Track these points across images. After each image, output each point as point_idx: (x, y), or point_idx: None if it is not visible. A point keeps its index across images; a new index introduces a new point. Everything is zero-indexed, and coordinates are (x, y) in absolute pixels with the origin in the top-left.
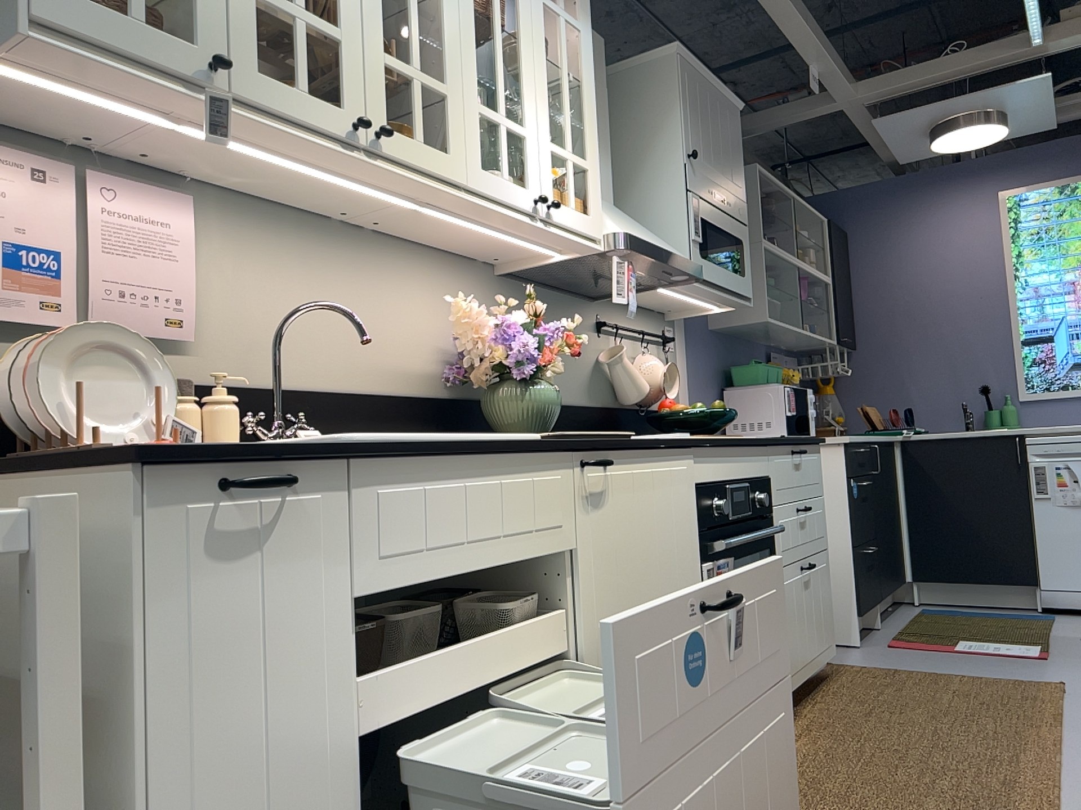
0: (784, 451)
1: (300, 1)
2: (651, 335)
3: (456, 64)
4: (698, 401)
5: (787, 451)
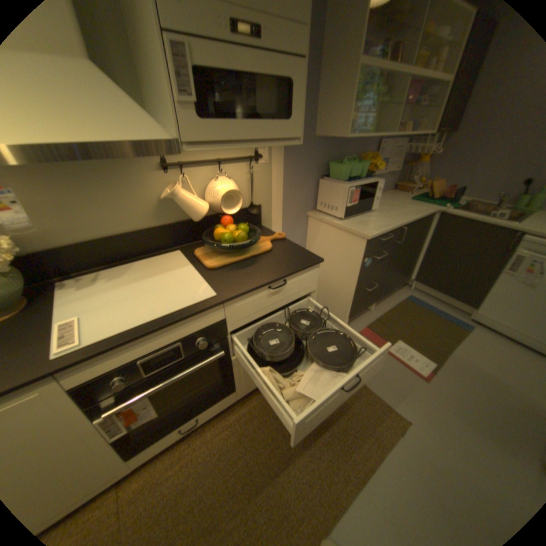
0: (251, 293)
1: None
2: (230, 159)
3: None
4: (290, 190)
5: (257, 291)
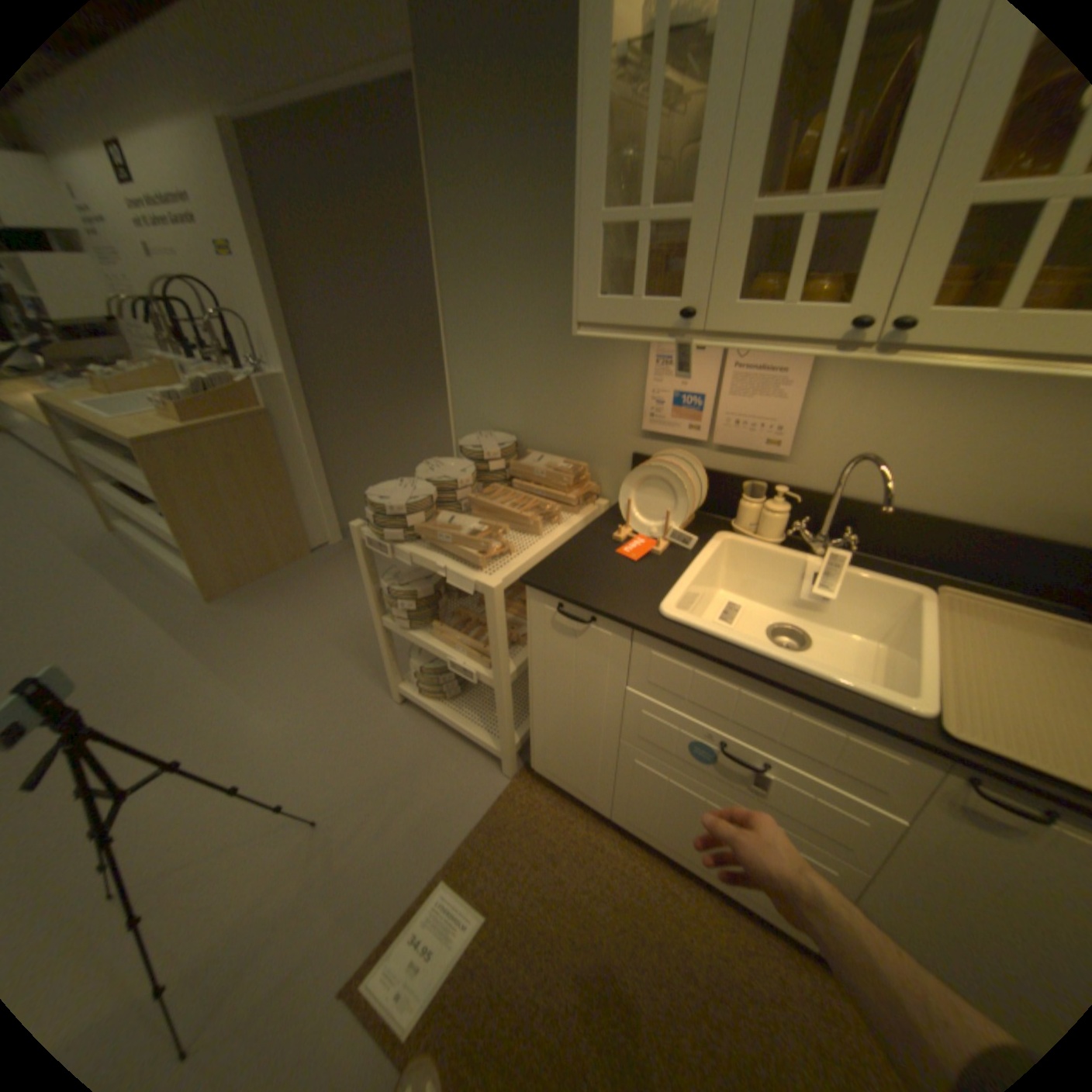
0: None
1: (820, 186)
2: None
3: None
4: None
5: None
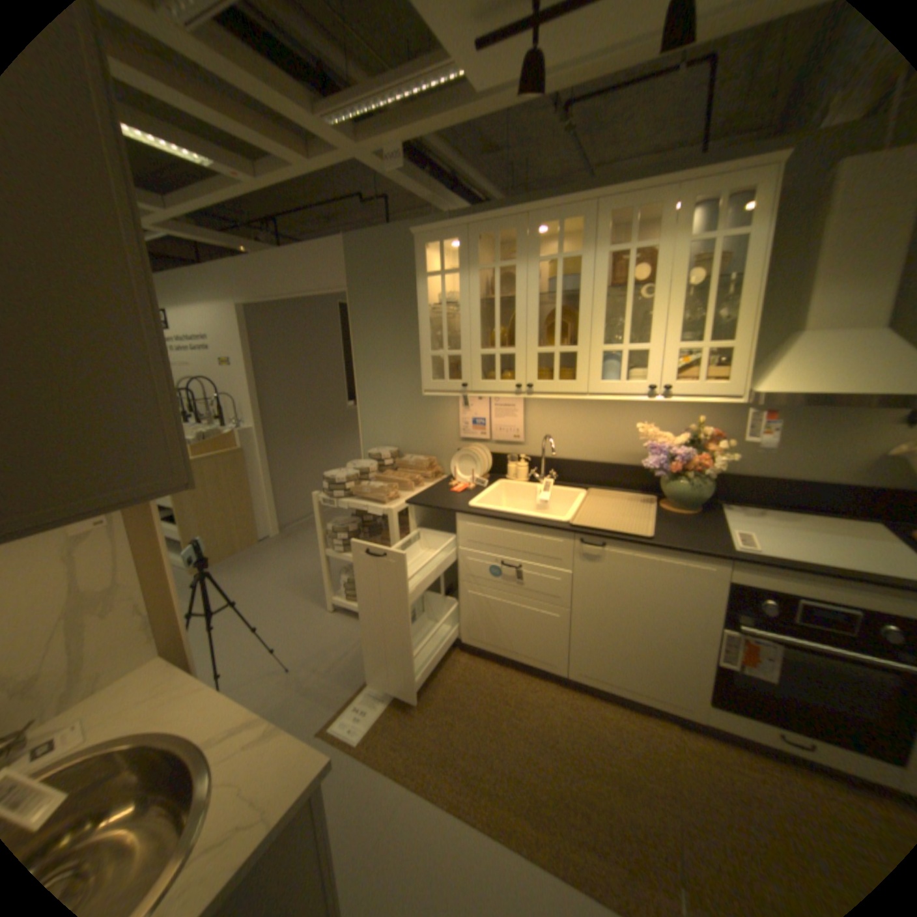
0: None
1: (498, 347)
2: None
3: (586, 332)
4: None
5: None
